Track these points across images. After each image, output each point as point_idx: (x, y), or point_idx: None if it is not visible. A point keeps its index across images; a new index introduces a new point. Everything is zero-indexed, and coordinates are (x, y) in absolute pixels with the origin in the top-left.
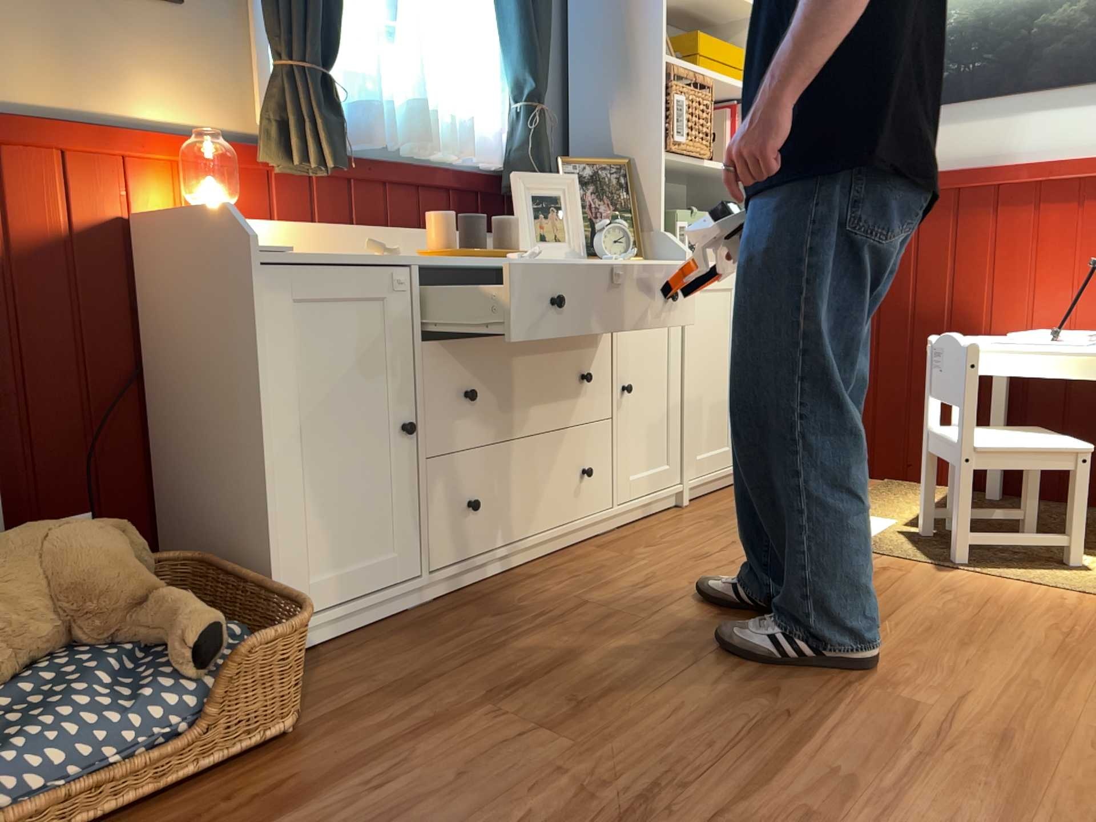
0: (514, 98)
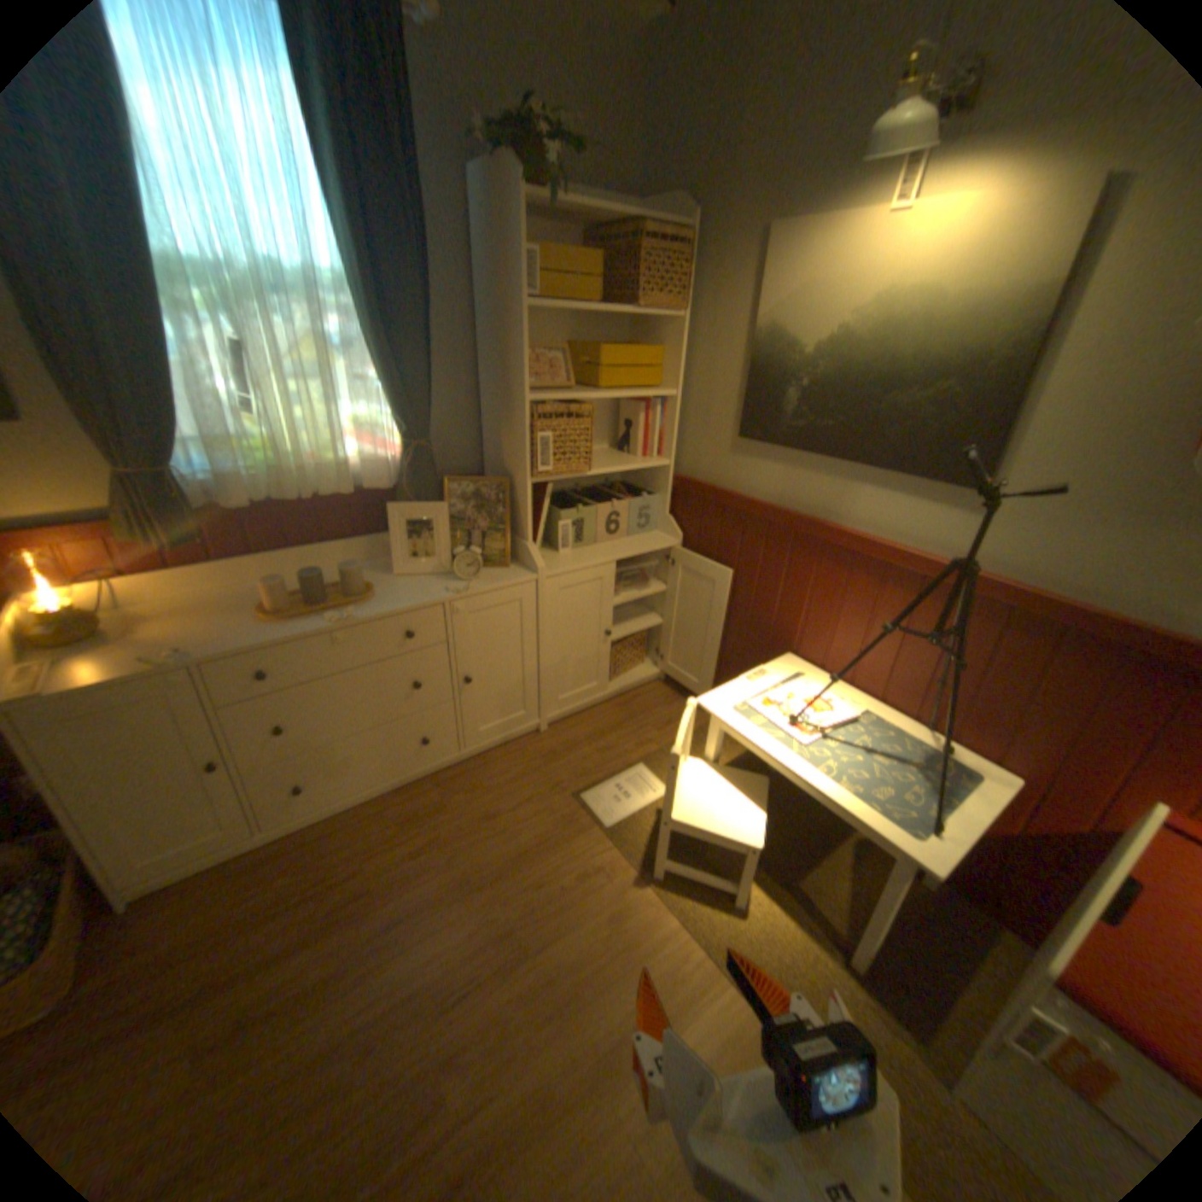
0: (399, 433)
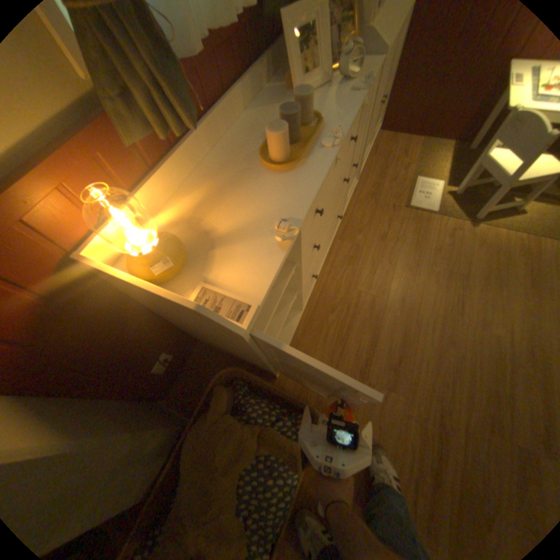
0: None
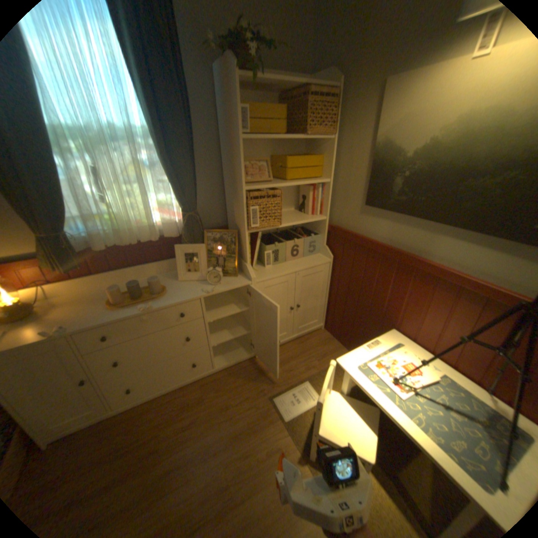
0: (180, 208)
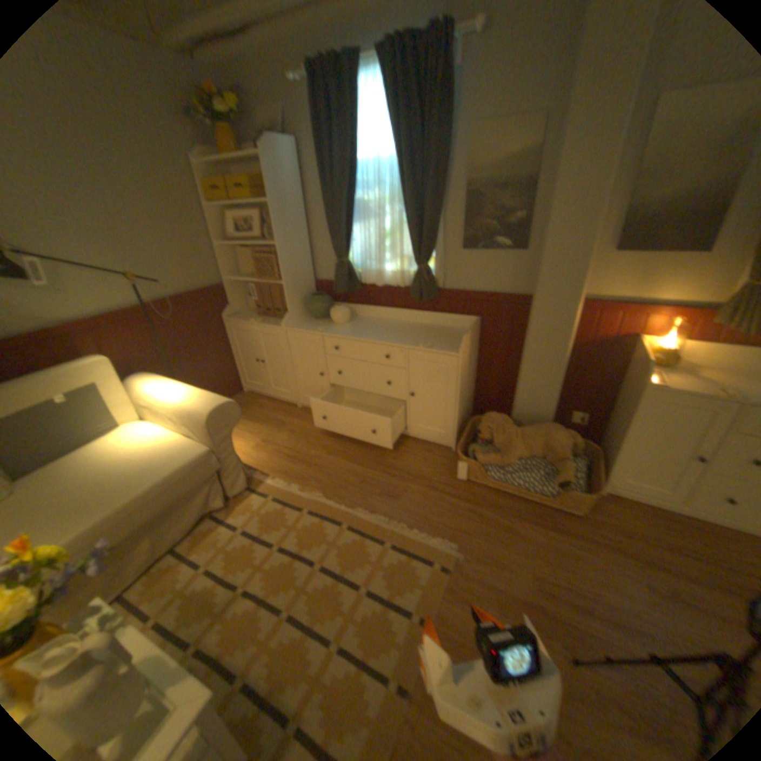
0: None
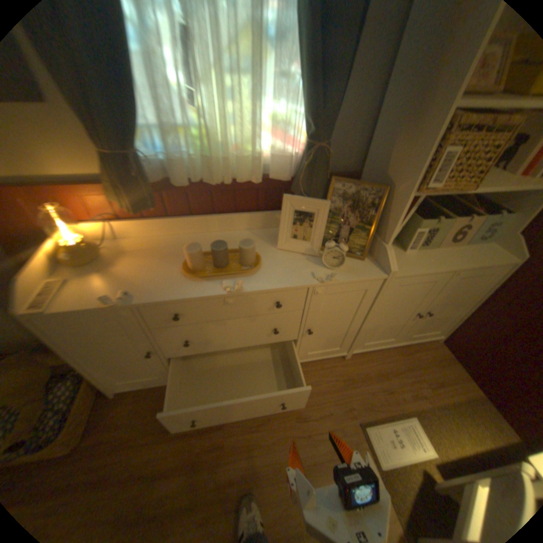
0: (307, 131)
